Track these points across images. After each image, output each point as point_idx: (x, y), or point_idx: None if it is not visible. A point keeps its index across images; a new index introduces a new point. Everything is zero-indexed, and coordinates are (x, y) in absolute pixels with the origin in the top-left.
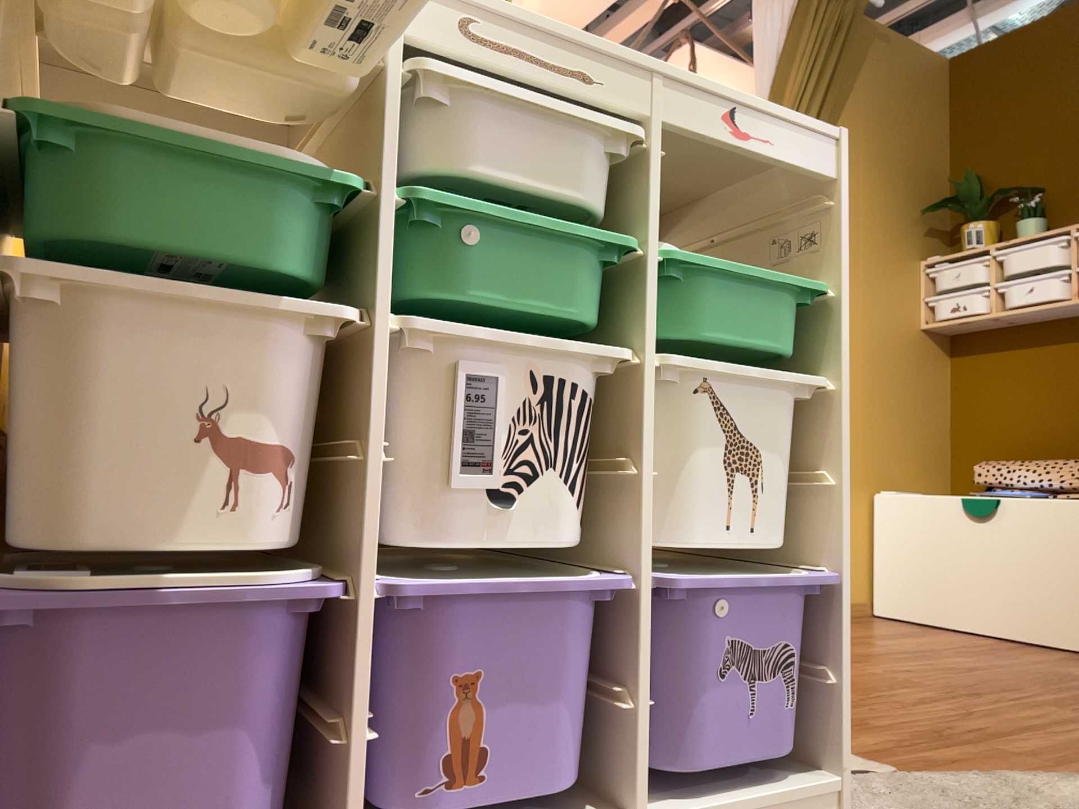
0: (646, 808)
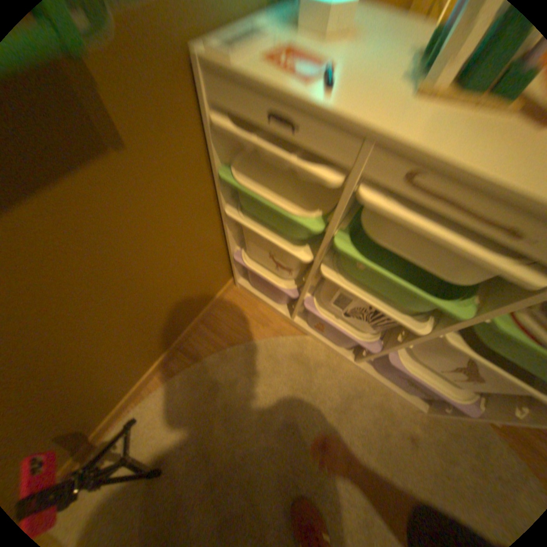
0: (361, 364)
